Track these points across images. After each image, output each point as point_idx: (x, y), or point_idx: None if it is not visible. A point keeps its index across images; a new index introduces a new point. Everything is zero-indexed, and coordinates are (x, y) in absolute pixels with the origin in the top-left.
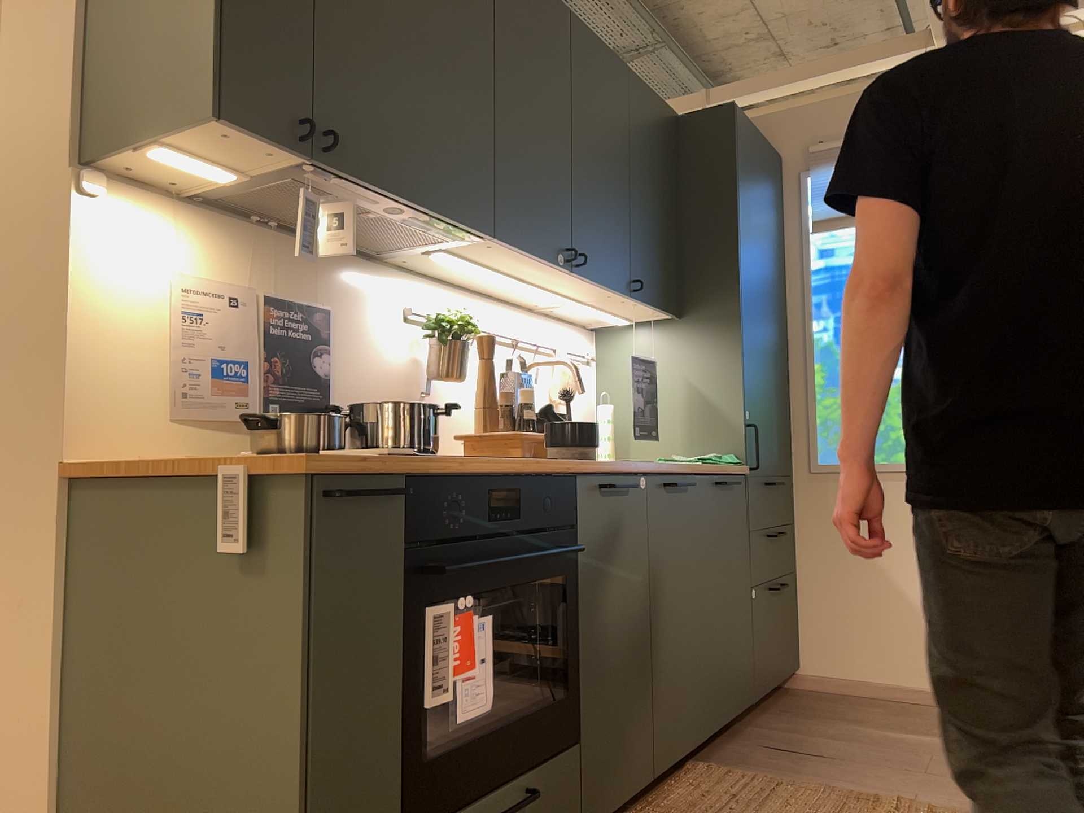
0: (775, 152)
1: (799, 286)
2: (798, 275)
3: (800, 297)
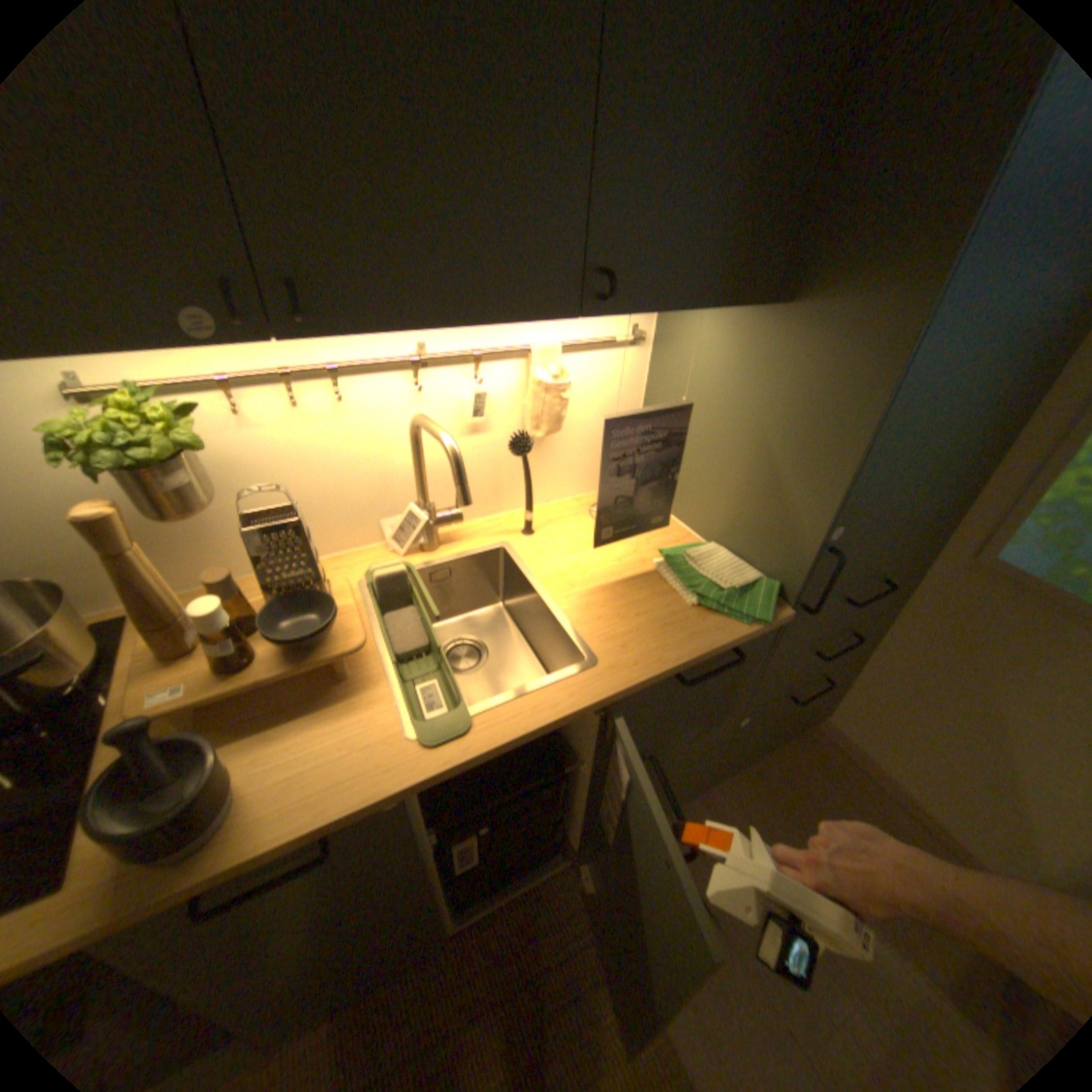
0: None
1: None
2: None
3: None
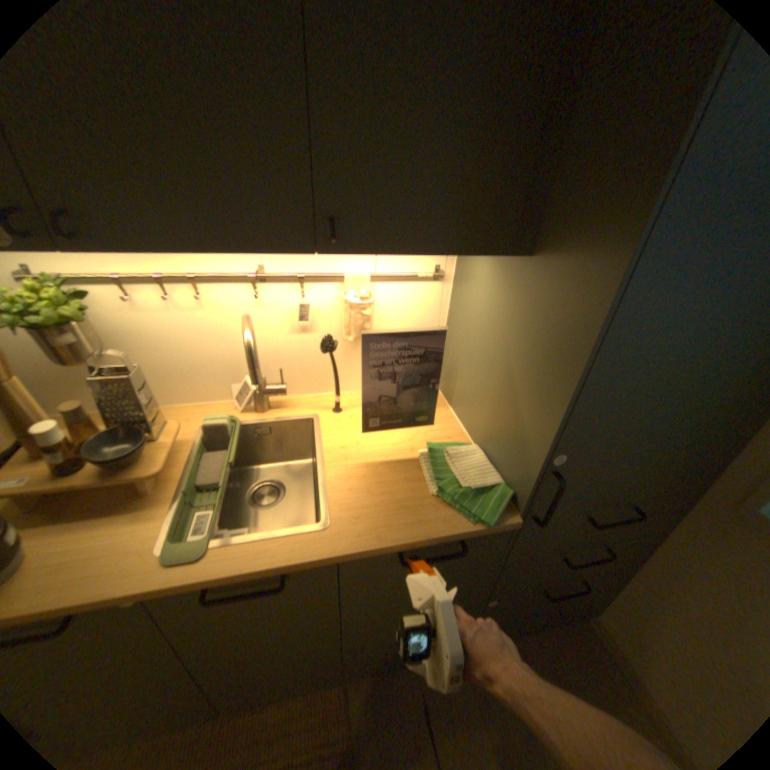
0: None
1: None
2: None
3: None
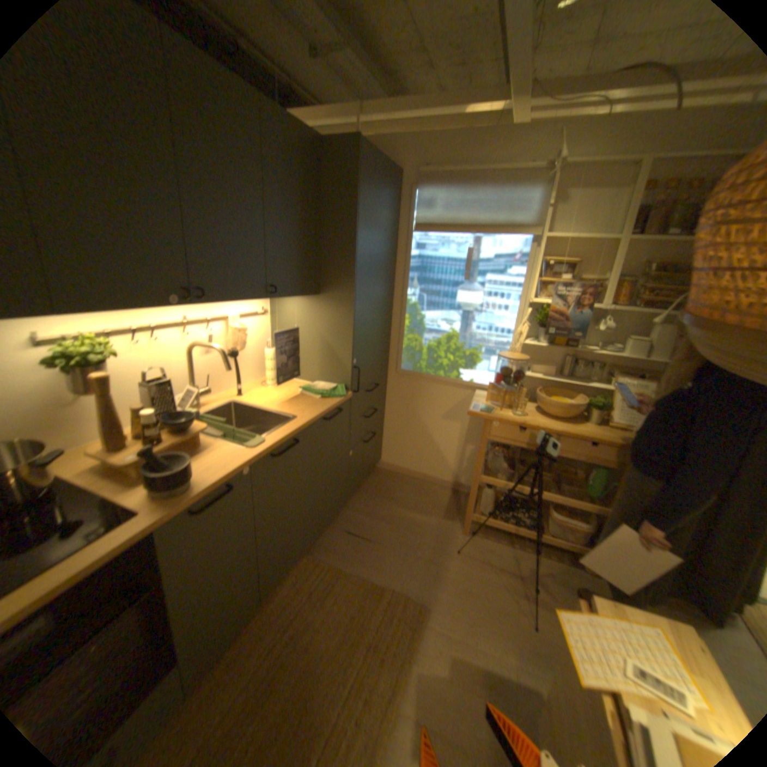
0: (400, 166)
1: (403, 265)
2: (403, 257)
3: (402, 272)
